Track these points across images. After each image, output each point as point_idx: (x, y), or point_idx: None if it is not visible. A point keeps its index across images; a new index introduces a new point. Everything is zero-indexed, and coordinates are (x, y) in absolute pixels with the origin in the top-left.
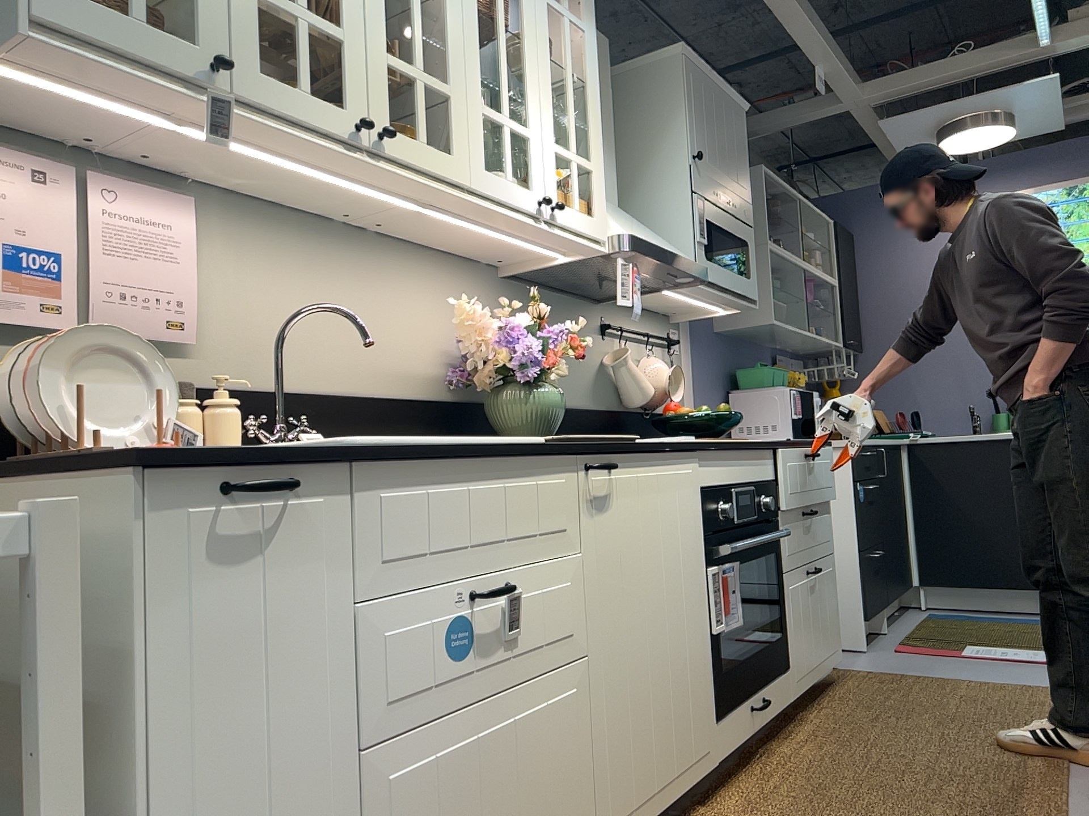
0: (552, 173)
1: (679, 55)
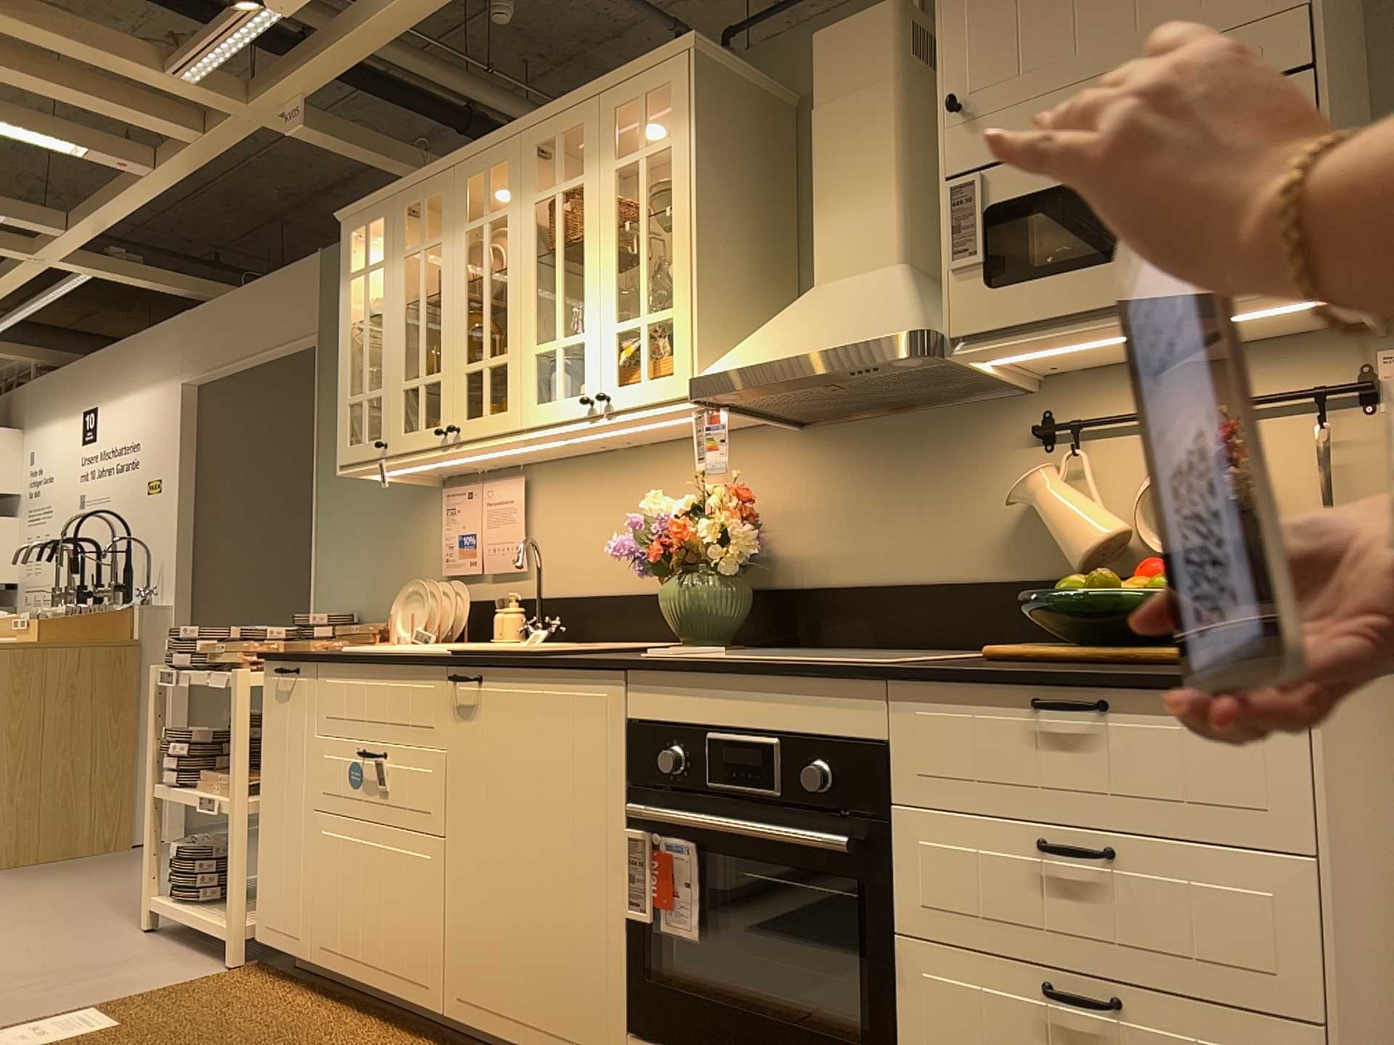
0: (610, 358)
1: None
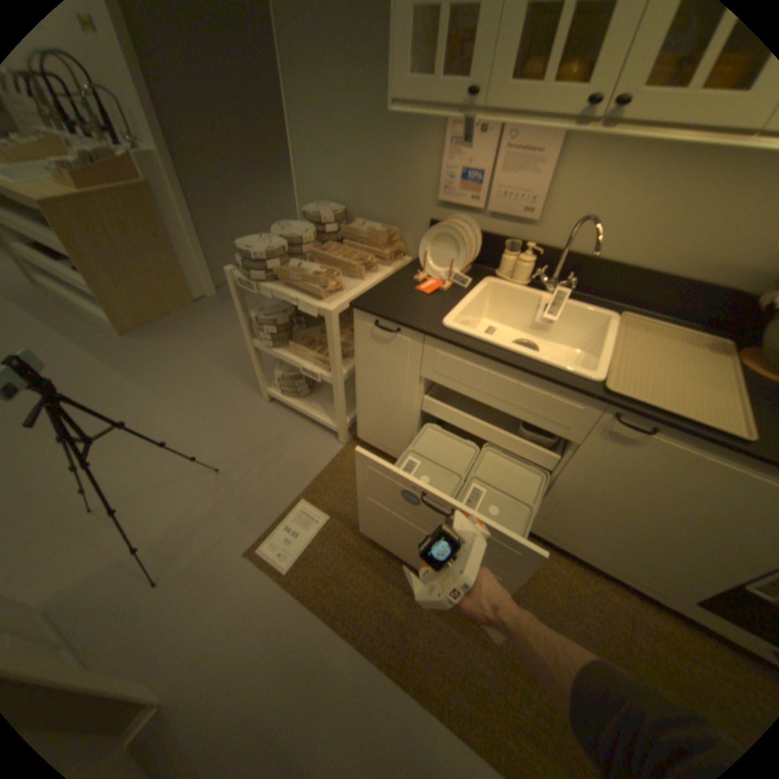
0: None
1: None
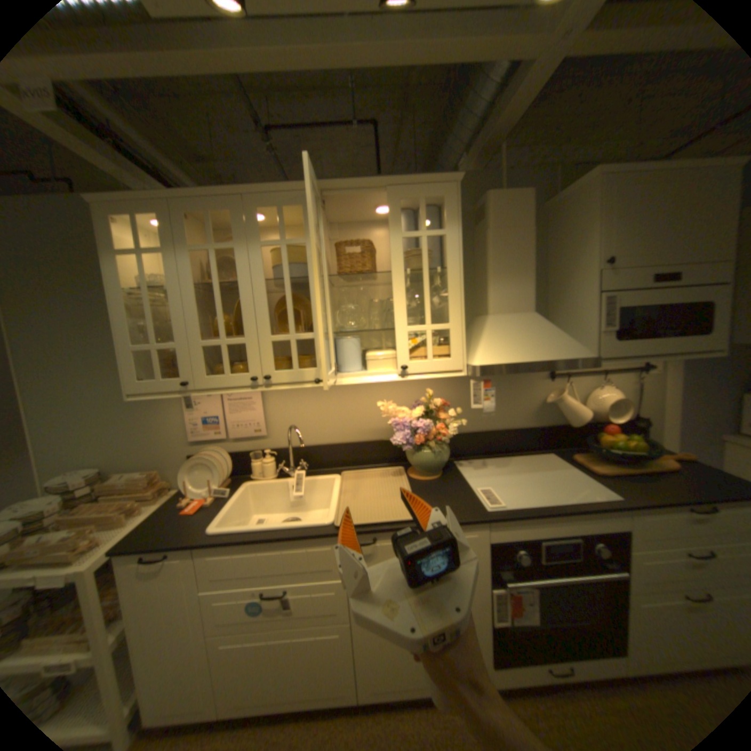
0: (405, 346)
1: (599, 174)
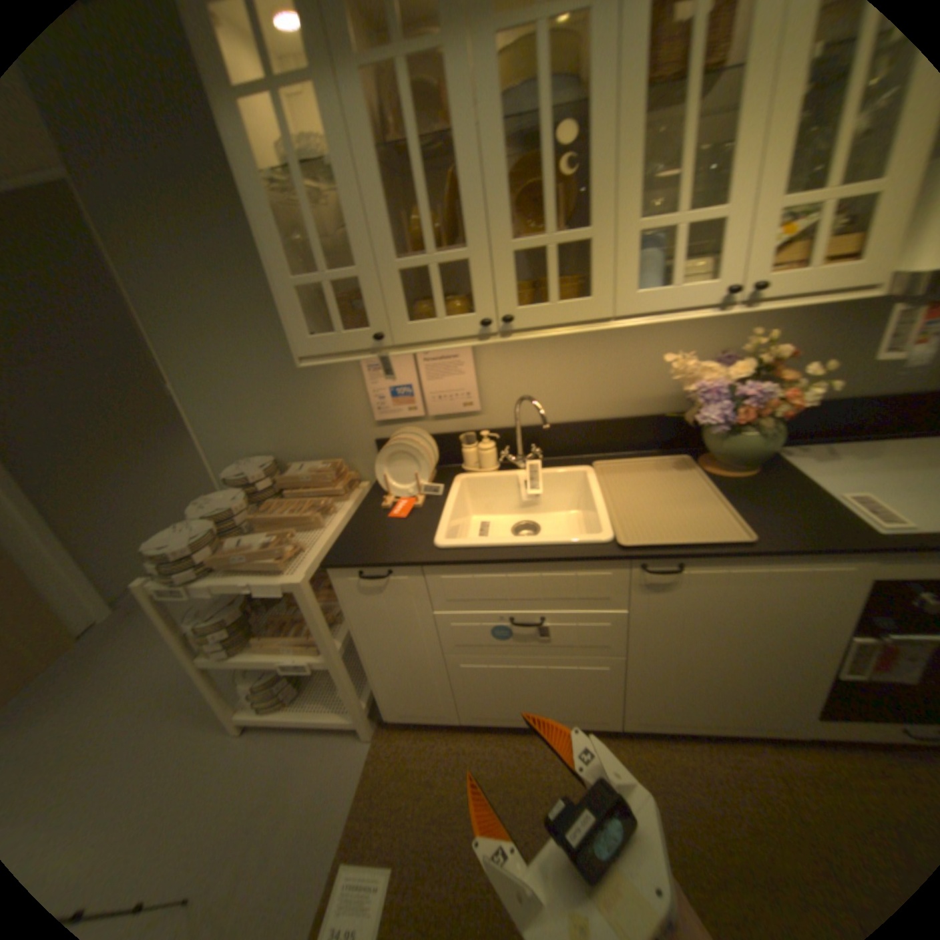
0: (768, 239)
1: None
